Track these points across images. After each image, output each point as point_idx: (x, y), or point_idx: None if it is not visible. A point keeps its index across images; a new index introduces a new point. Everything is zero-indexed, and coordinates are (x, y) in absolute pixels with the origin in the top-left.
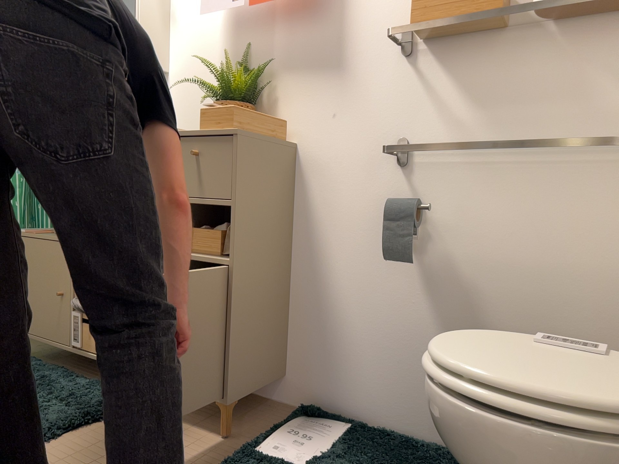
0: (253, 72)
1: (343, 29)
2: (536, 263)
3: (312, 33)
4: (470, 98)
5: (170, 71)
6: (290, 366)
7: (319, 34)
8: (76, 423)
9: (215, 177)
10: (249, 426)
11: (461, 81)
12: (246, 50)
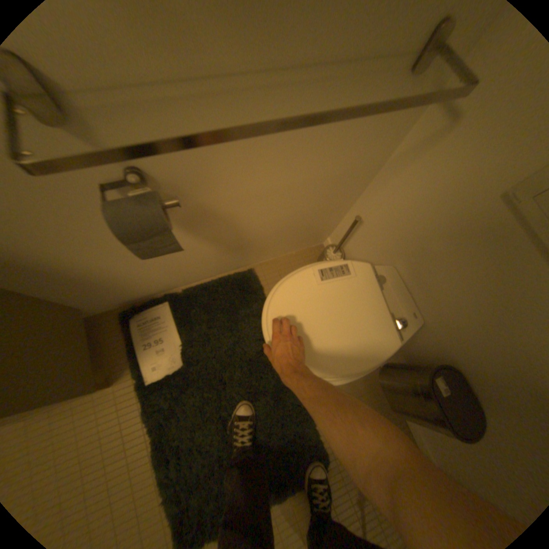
0: None
1: None
2: (282, 182)
3: None
4: None
5: None
6: (81, 305)
7: None
8: None
9: None
10: (106, 359)
11: None
12: None
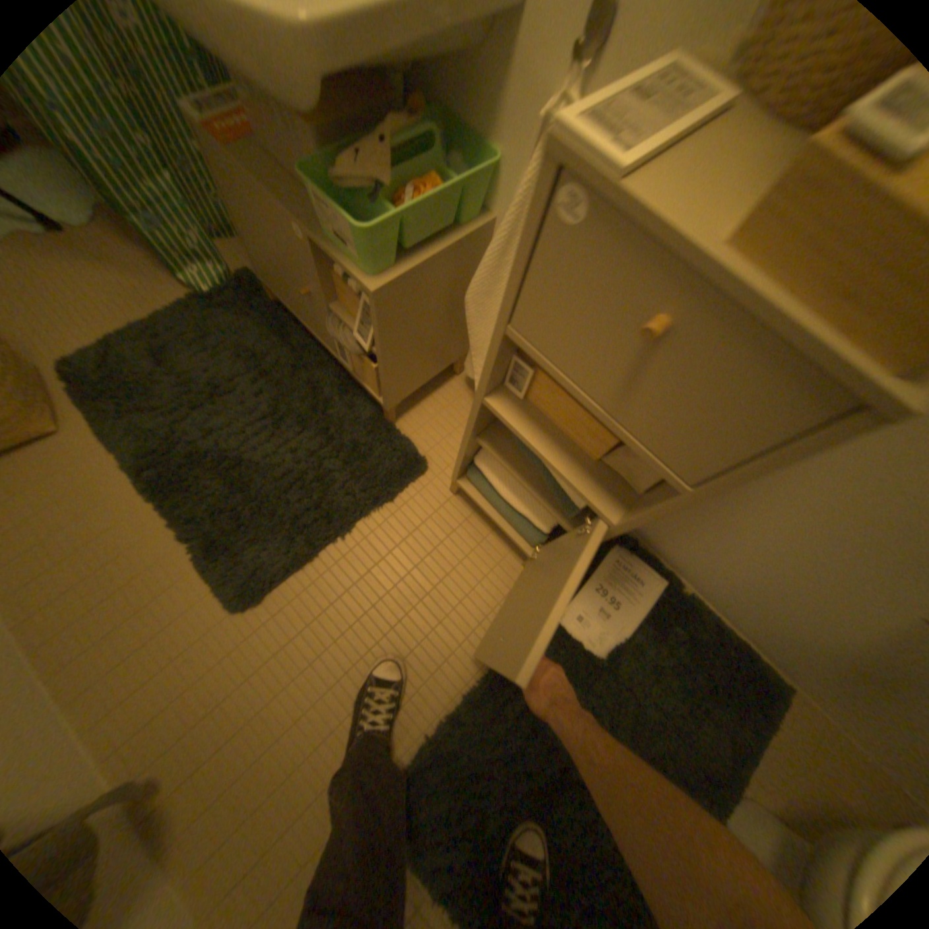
0: None
1: None
2: None
3: None
4: None
5: None
6: None
7: None
8: (370, 514)
9: (686, 417)
10: None
11: None
12: None
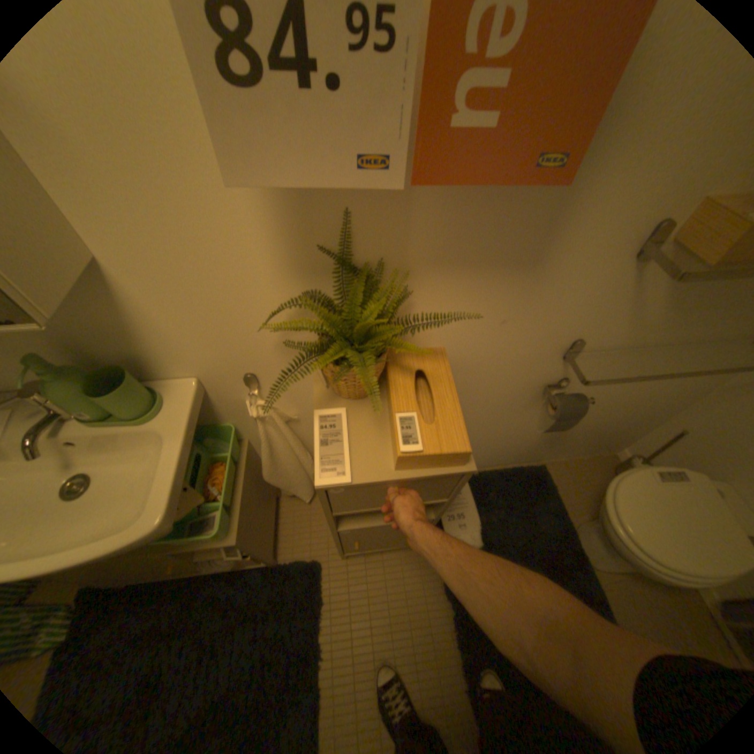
0: (362, 265)
1: (567, 203)
2: (630, 395)
3: (503, 201)
4: (674, 302)
5: (94, 252)
6: None
7: (517, 205)
8: (319, 630)
9: (425, 494)
10: None
11: (680, 285)
12: (342, 222)
